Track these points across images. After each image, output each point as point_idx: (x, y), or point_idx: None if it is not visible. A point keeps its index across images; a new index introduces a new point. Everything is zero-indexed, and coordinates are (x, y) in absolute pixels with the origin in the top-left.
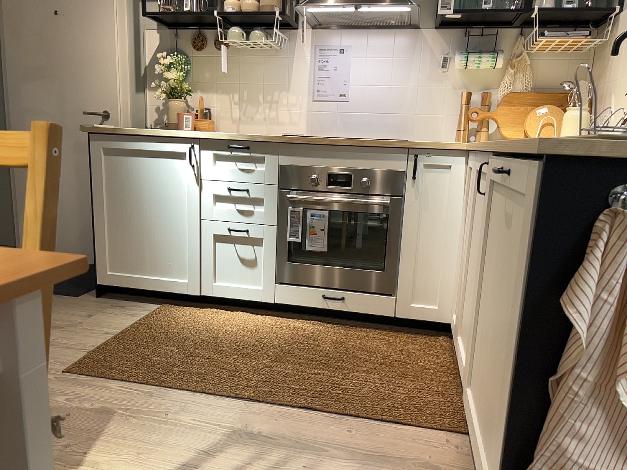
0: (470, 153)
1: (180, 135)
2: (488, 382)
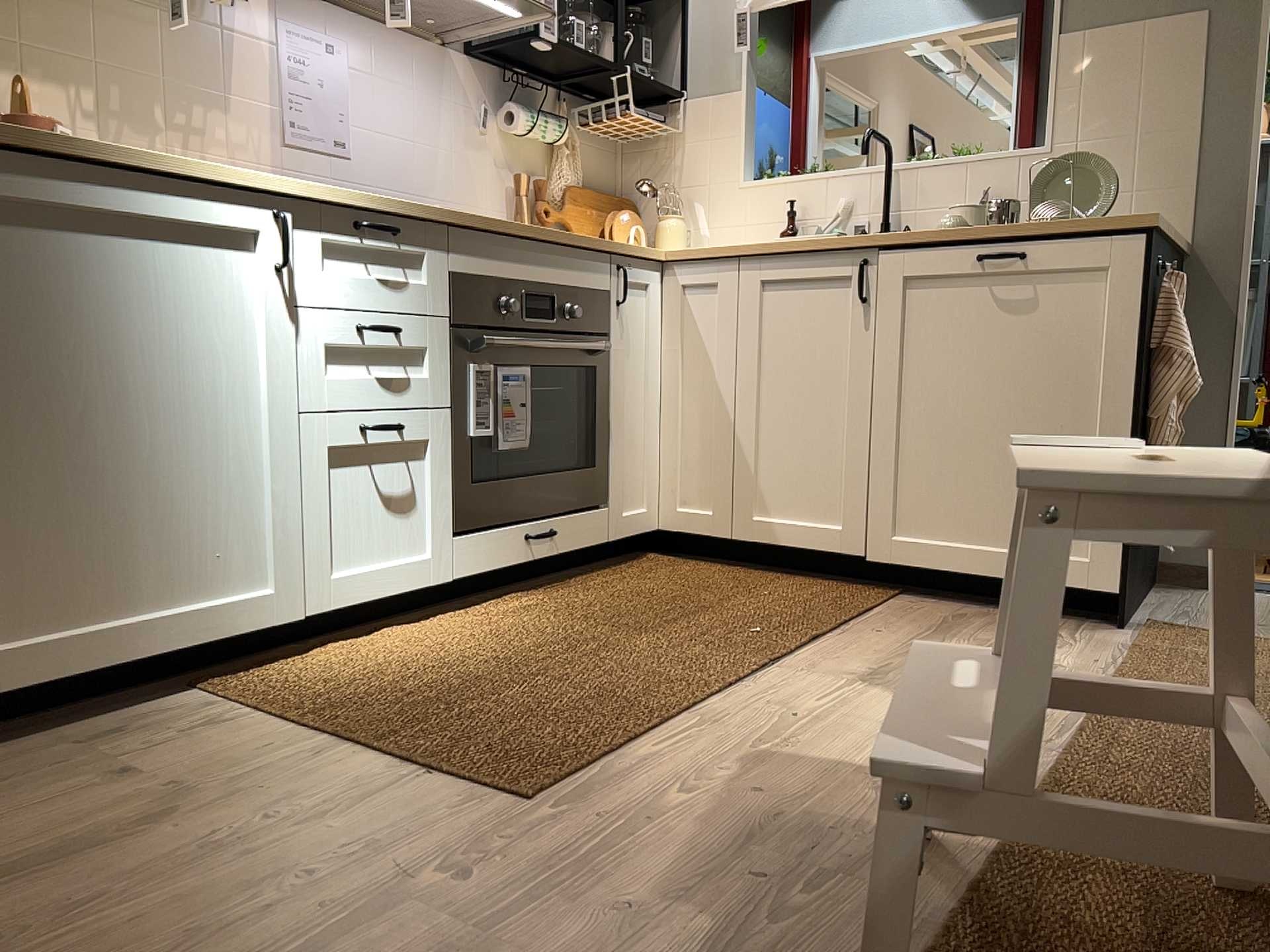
0: (675, 262)
1: (252, 183)
2: (966, 491)
